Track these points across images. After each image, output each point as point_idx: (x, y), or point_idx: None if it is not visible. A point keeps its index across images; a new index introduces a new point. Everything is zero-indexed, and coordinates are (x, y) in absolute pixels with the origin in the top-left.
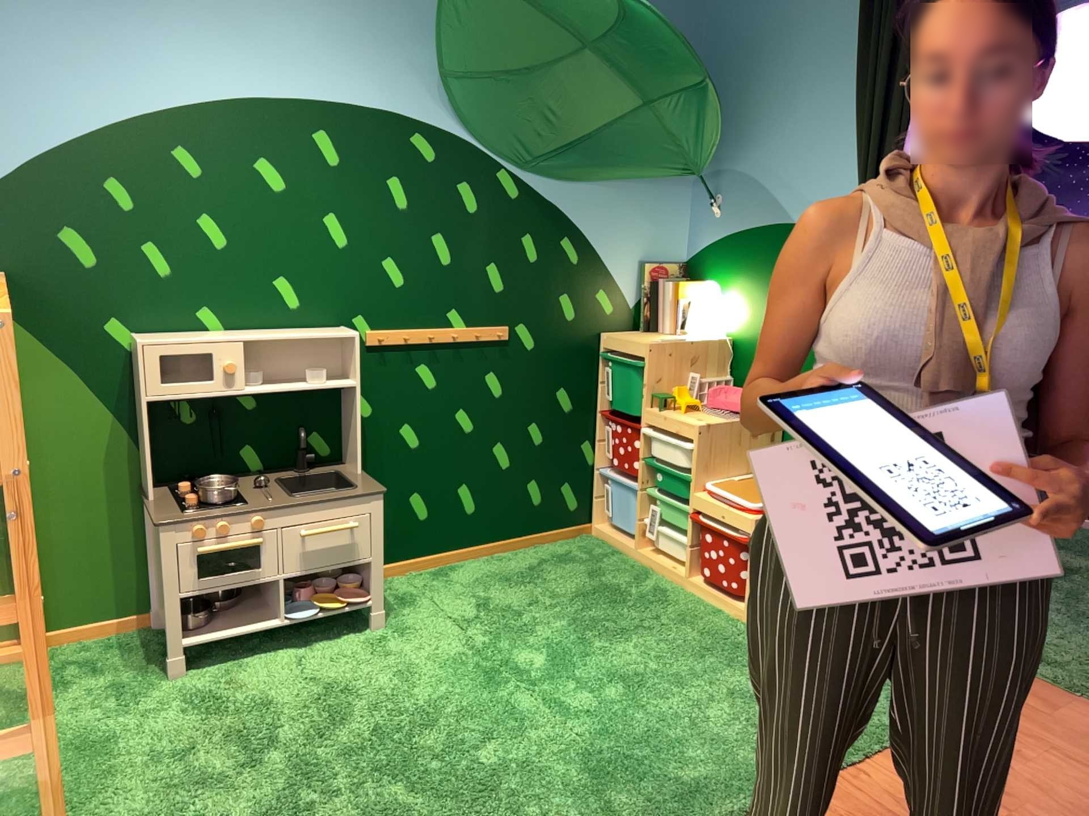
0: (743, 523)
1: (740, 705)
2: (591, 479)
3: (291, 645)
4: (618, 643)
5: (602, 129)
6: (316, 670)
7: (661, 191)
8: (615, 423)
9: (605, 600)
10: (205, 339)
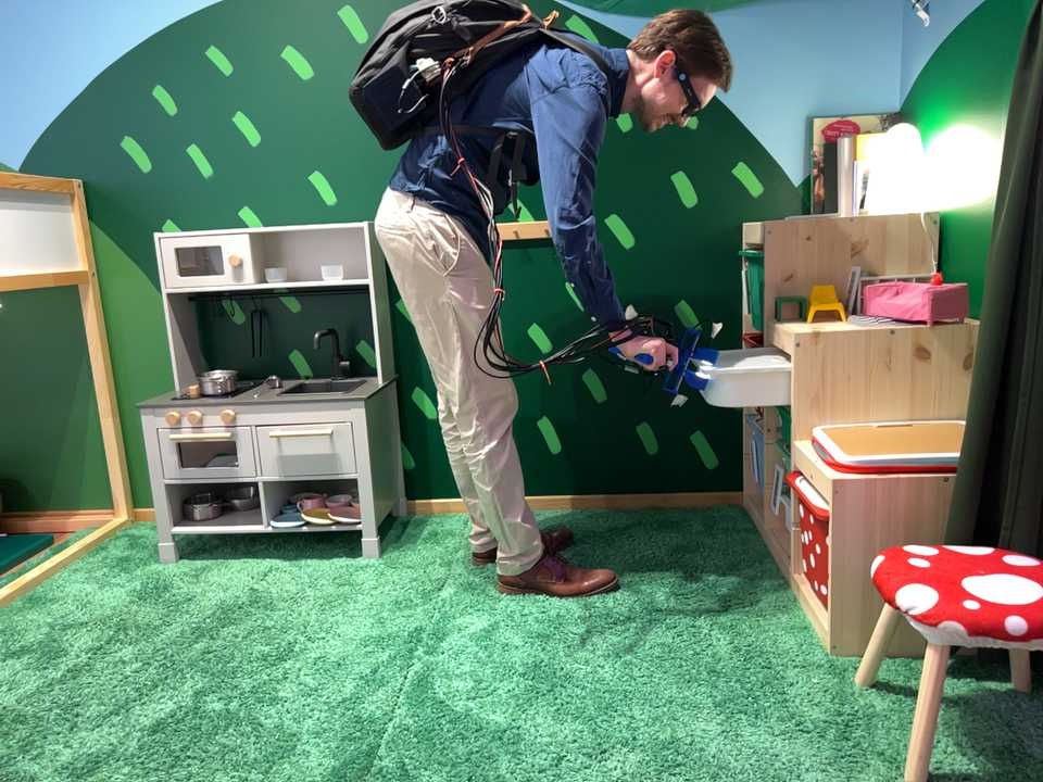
0: (830, 492)
1: None
2: (741, 431)
3: (272, 561)
4: (596, 644)
5: None
6: (257, 590)
7: (845, 4)
8: (748, 346)
9: (654, 587)
10: (216, 231)
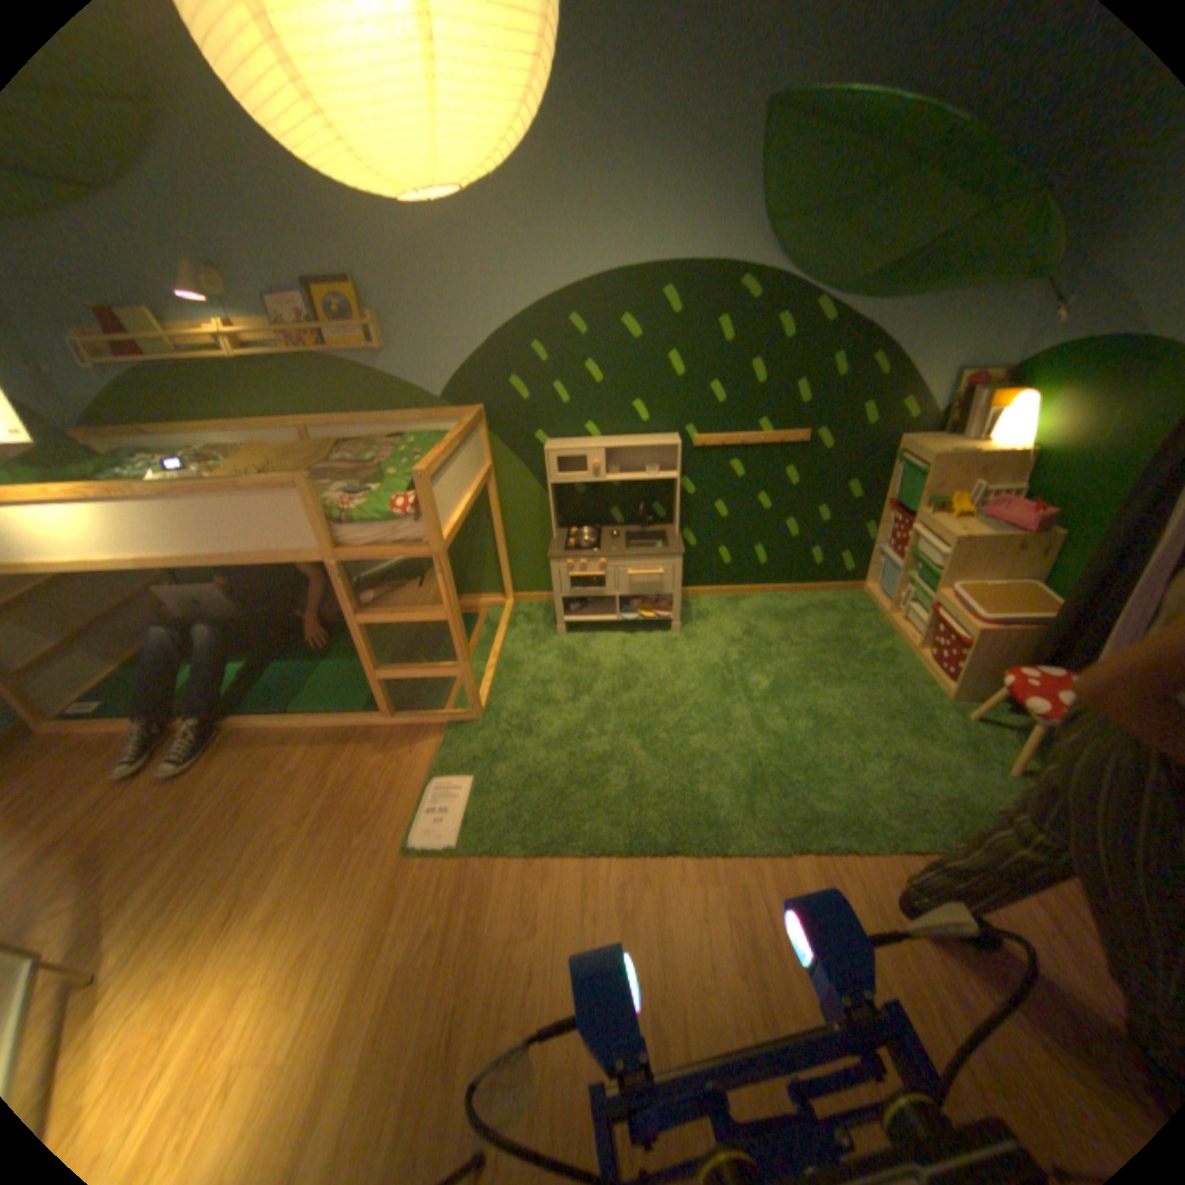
0: (973, 633)
1: (898, 778)
2: (870, 553)
3: (618, 634)
4: (828, 693)
5: (936, 237)
6: (624, 655)
7: (1004, 292)
8: (895, 515)
9: (839, 654)
10: (578, 445)
